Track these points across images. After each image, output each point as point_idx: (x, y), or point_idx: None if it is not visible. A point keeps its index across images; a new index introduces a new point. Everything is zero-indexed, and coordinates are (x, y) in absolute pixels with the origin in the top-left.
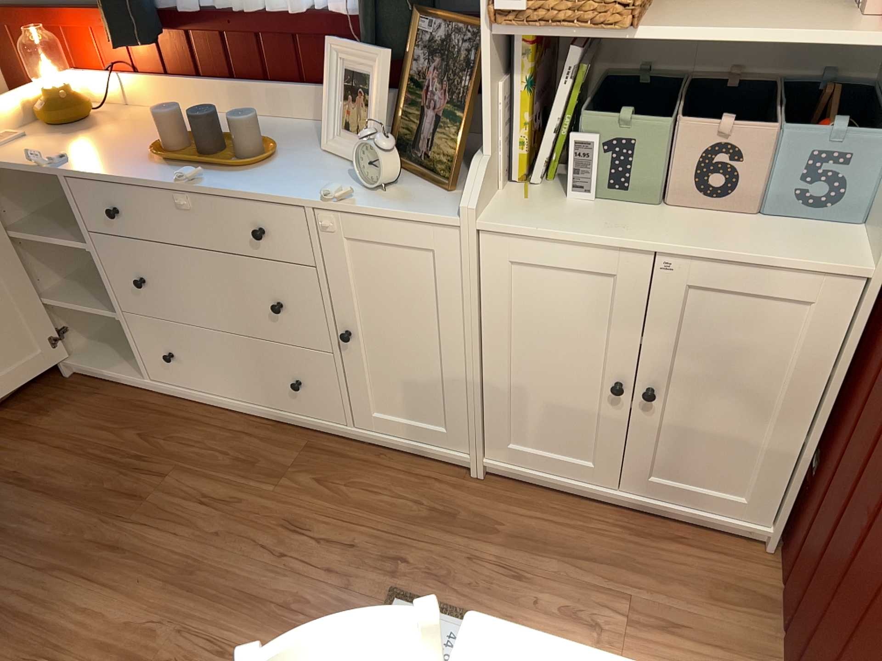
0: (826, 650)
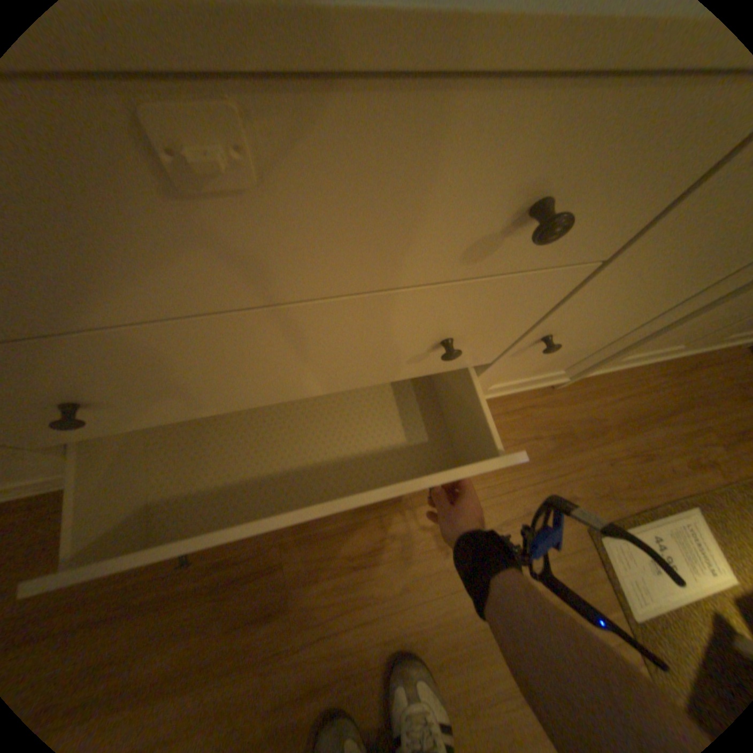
0: None
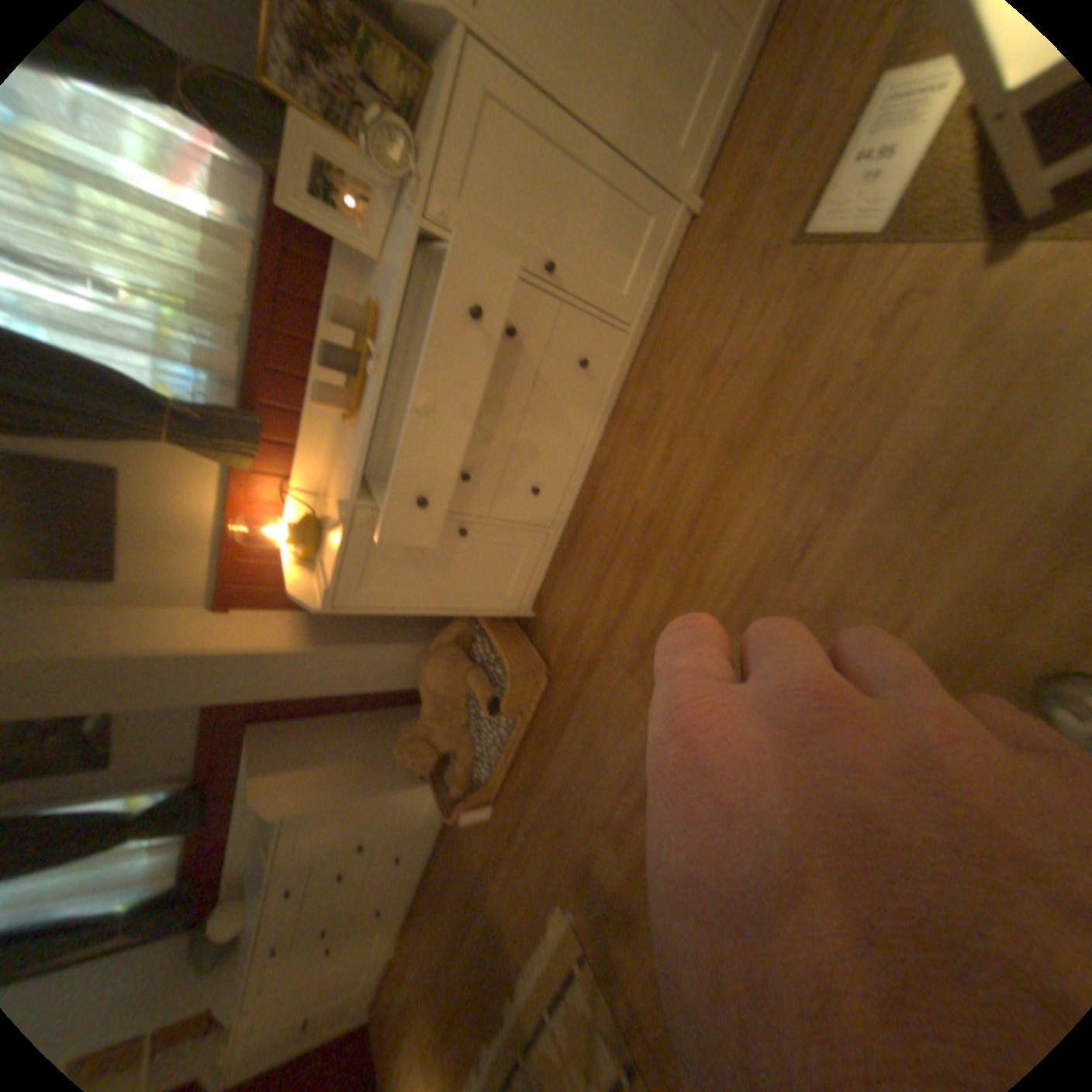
0: None
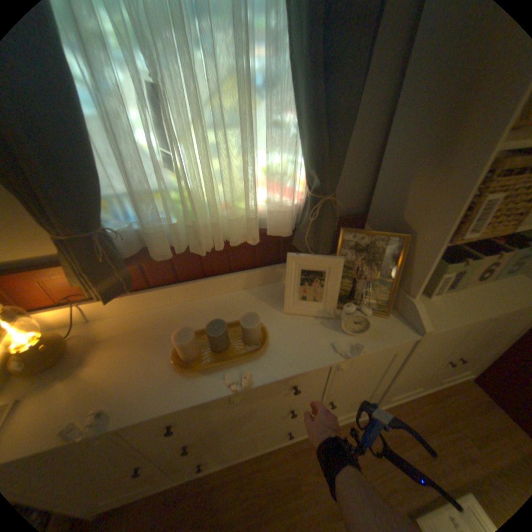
0: None
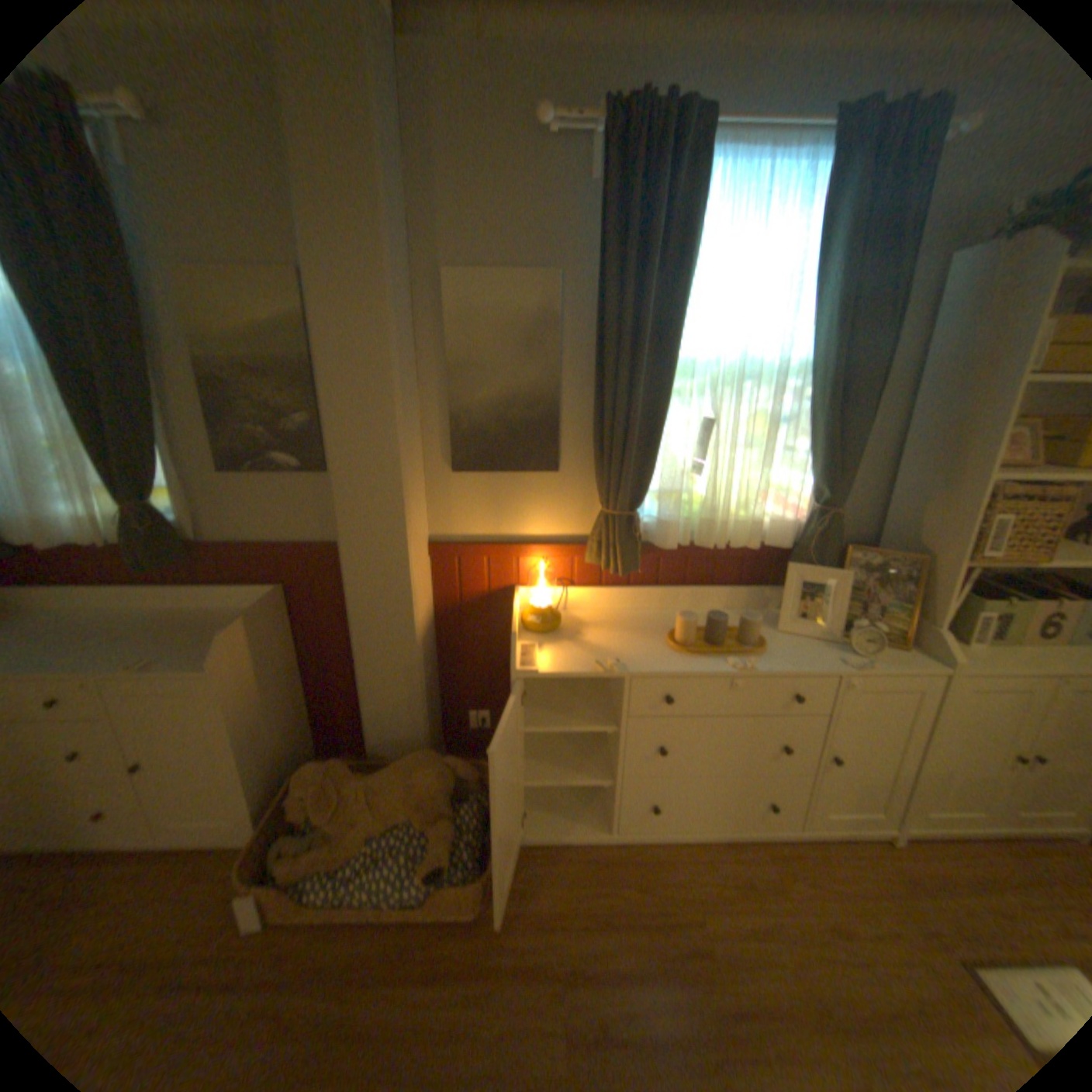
0: None
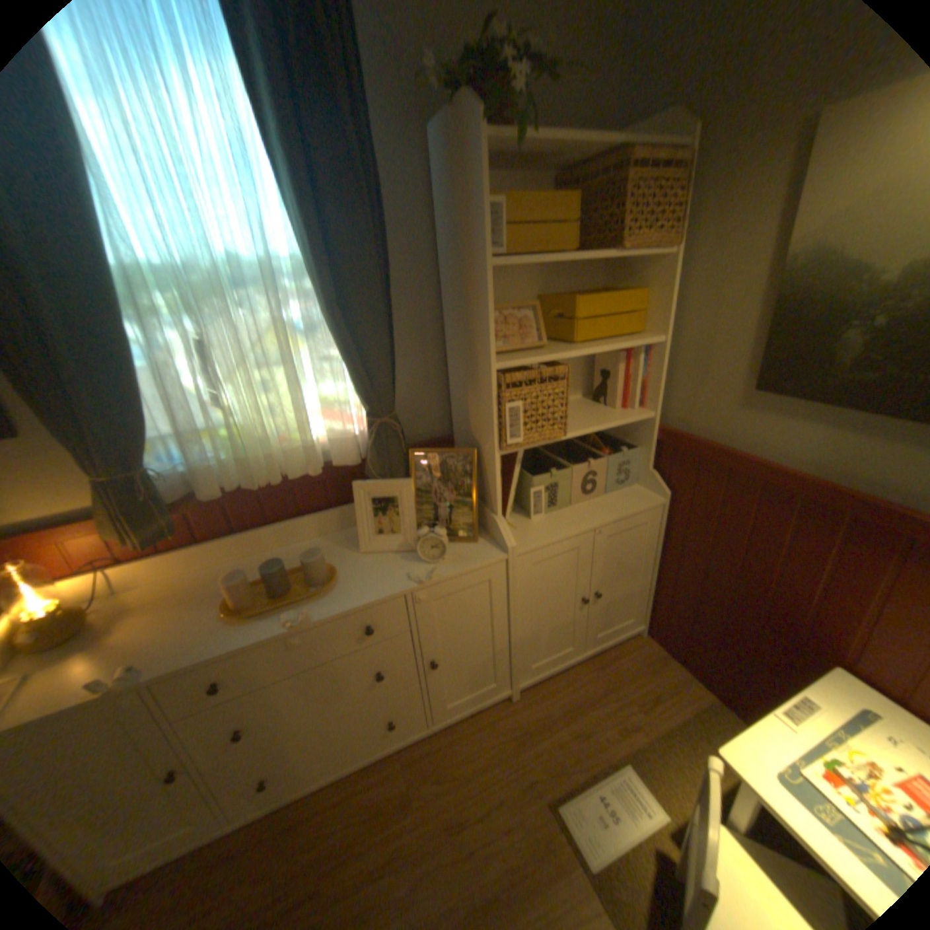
0: (747, 658)
